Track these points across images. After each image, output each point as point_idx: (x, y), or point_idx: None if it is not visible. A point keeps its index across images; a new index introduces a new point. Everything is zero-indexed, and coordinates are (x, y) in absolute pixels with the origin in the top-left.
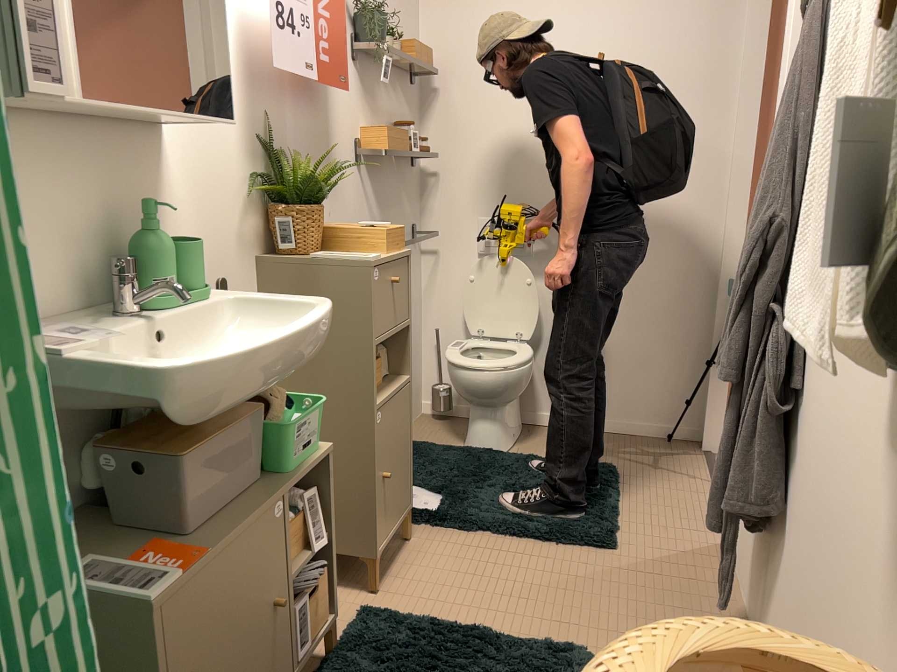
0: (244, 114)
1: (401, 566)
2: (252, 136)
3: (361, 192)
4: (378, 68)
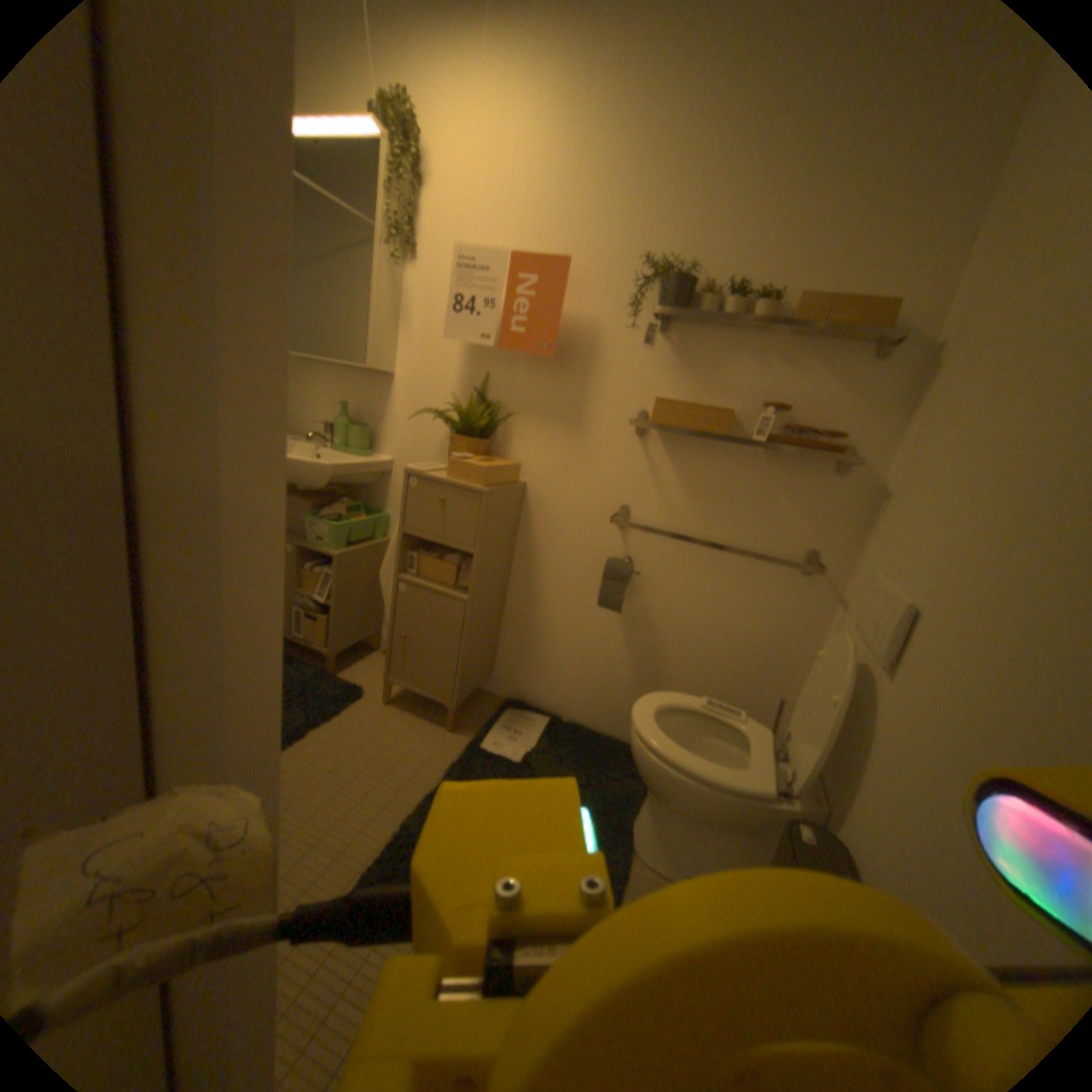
0: (461, 370)
1: (413, 719)
2: (467, 385)
3: (639, 461)
4: (741, 329)
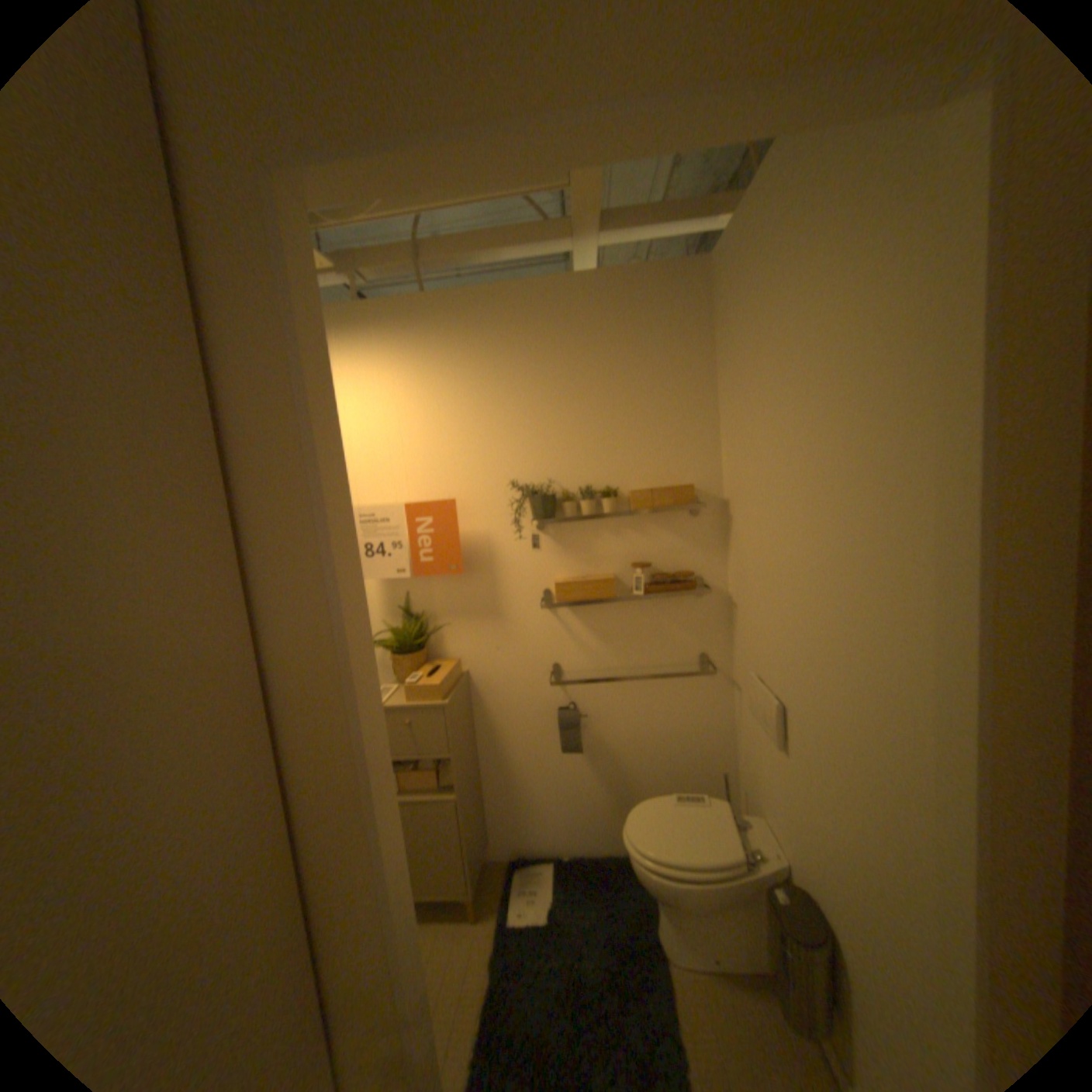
0: (382, 598)
1: (433, 931)
2: (391, 608)
3: (554, 630)
4: (596, 521)
